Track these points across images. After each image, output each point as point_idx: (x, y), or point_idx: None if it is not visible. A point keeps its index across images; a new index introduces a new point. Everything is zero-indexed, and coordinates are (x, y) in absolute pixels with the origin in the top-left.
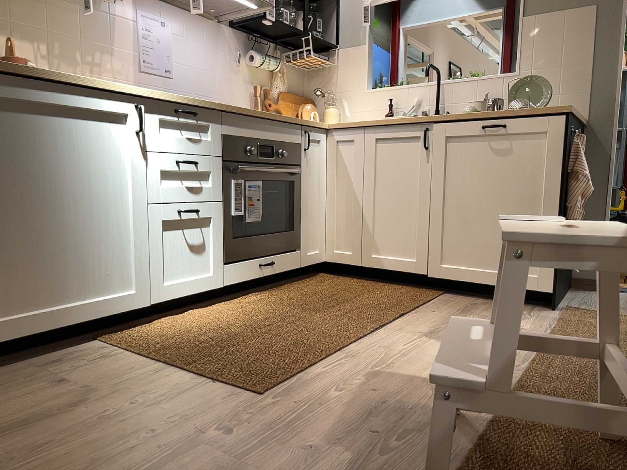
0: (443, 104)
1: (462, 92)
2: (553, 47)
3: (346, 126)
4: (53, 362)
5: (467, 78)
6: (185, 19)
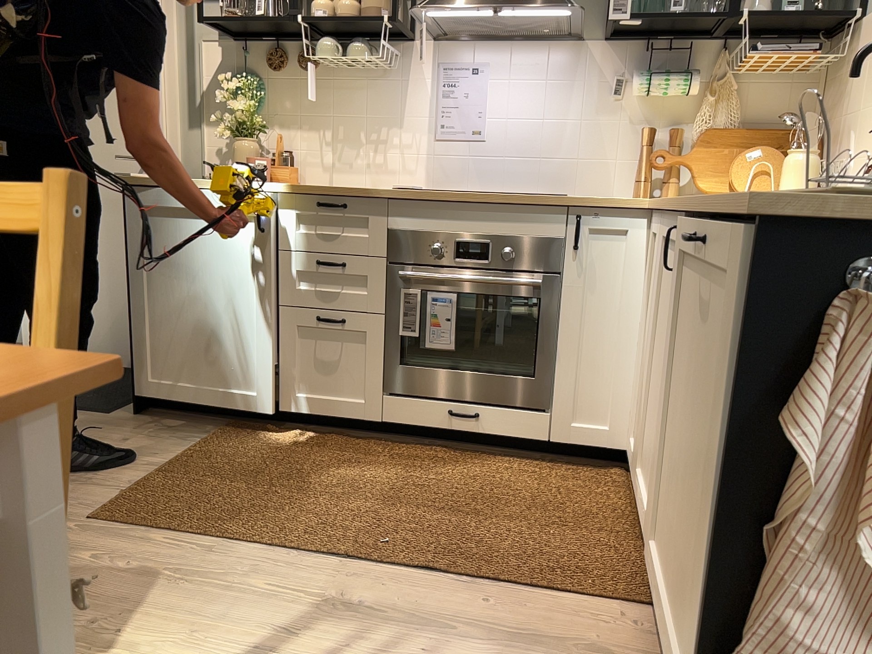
0: None
1: None
2: None
3: (656, 210)
4: (167, 427)
5: None
6: (511, 50)
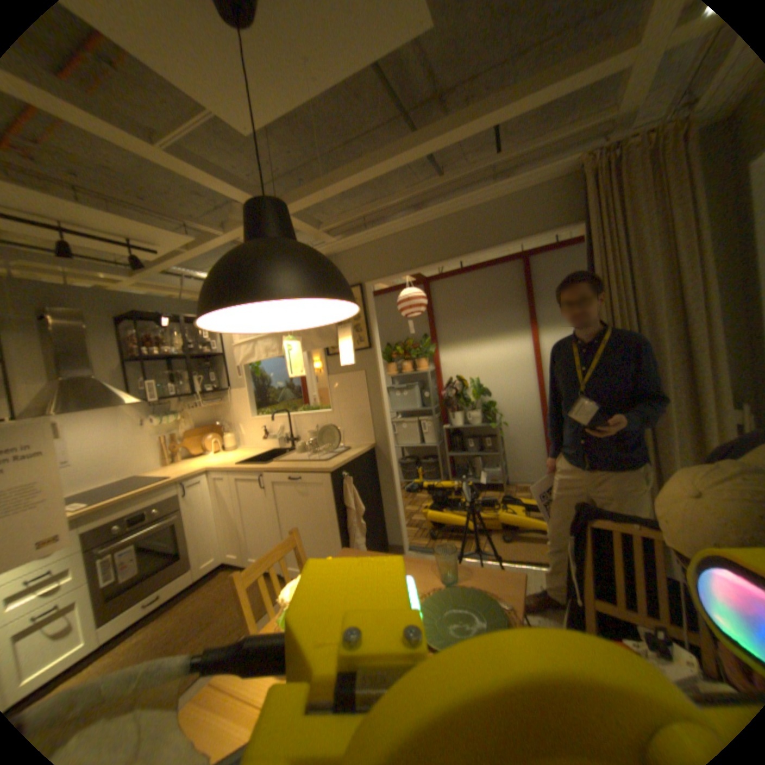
0: (296, 427)
1: (306, 420)
2: (349, 393)
3: (215, 468)
4: None
5: (307, 411)
6: (76, 413)
